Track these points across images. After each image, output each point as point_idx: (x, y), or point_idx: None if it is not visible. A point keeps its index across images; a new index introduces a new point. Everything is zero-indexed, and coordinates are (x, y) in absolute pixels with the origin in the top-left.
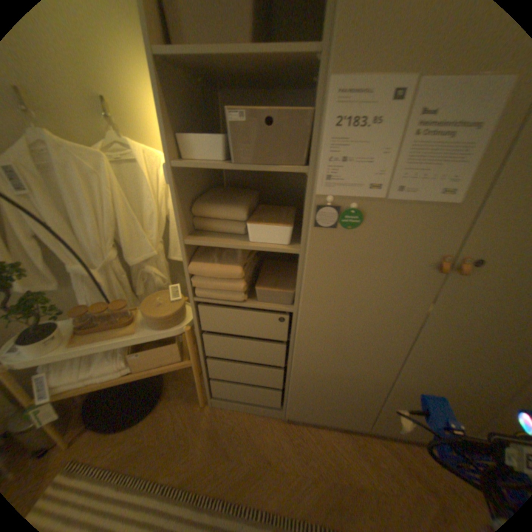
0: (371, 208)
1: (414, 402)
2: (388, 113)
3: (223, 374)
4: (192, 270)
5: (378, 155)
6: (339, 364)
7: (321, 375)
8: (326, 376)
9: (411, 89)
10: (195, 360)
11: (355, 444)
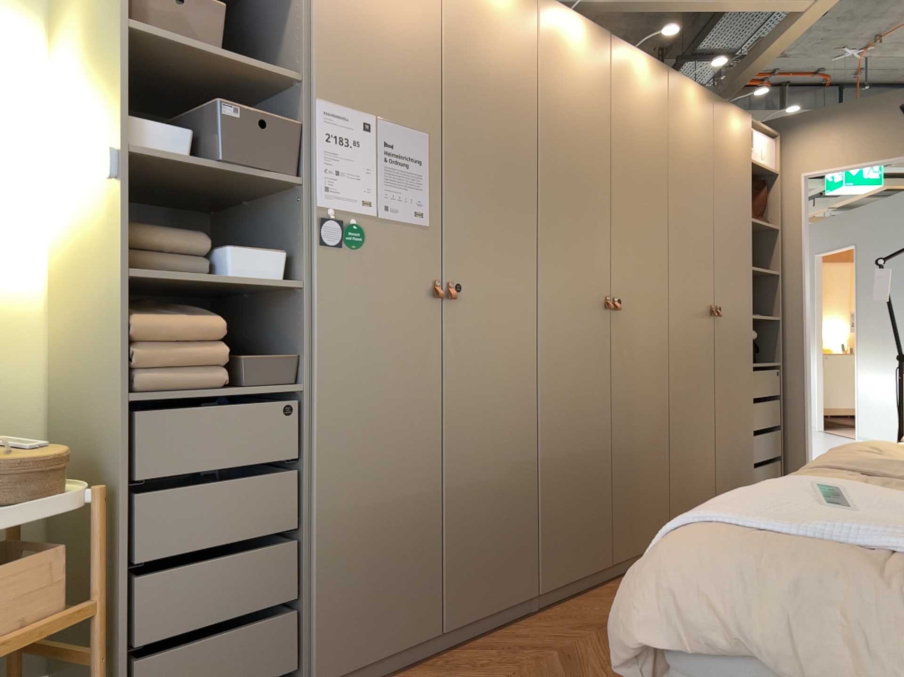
0: (366, 224)
1: (468, 518)
2: (361, 138)
3: (168, 613)
4: (133, 326)
5: (361, 172)
6: (374, 475)
7: (355, 513)
8: (362, 511)
9: (373, 125)
10: (101, 588)
11: (431, 668)
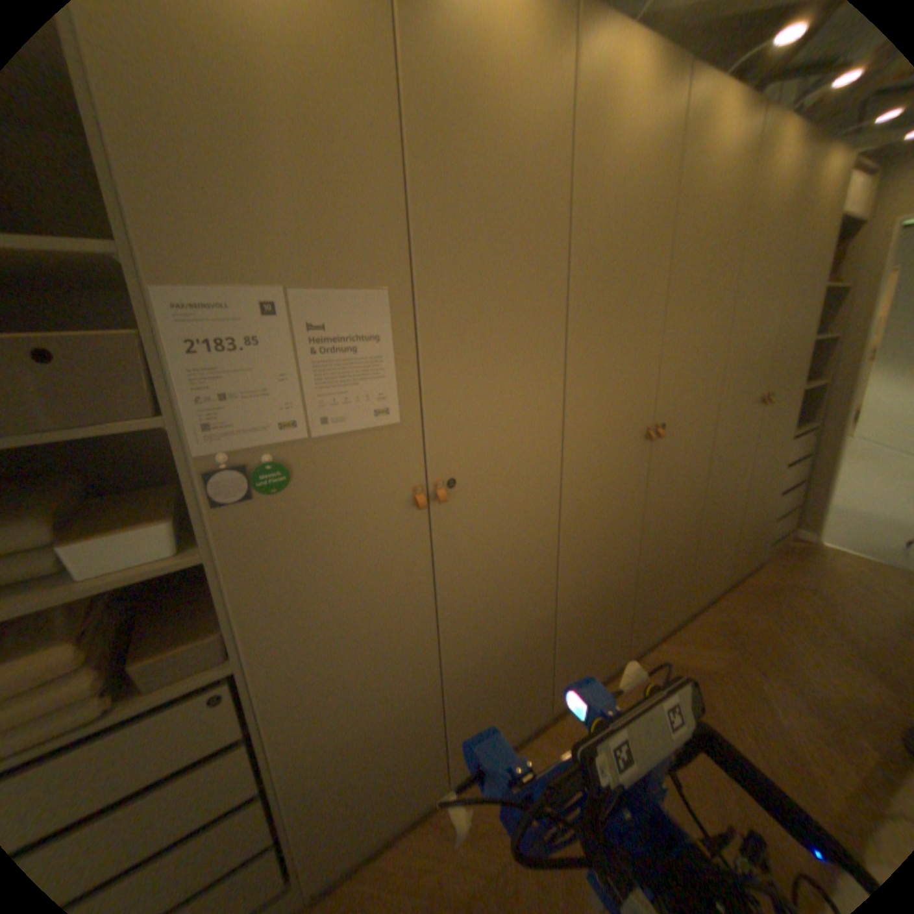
0: (295, 454)
1: (475, 695)
2: (263, 332)
3: None
4: None
5: (273, 384)
6: (353, 711)
7: (334, 752)
8: (342, 747)
9: (281, 305)
10: None
11: (437, 828)
